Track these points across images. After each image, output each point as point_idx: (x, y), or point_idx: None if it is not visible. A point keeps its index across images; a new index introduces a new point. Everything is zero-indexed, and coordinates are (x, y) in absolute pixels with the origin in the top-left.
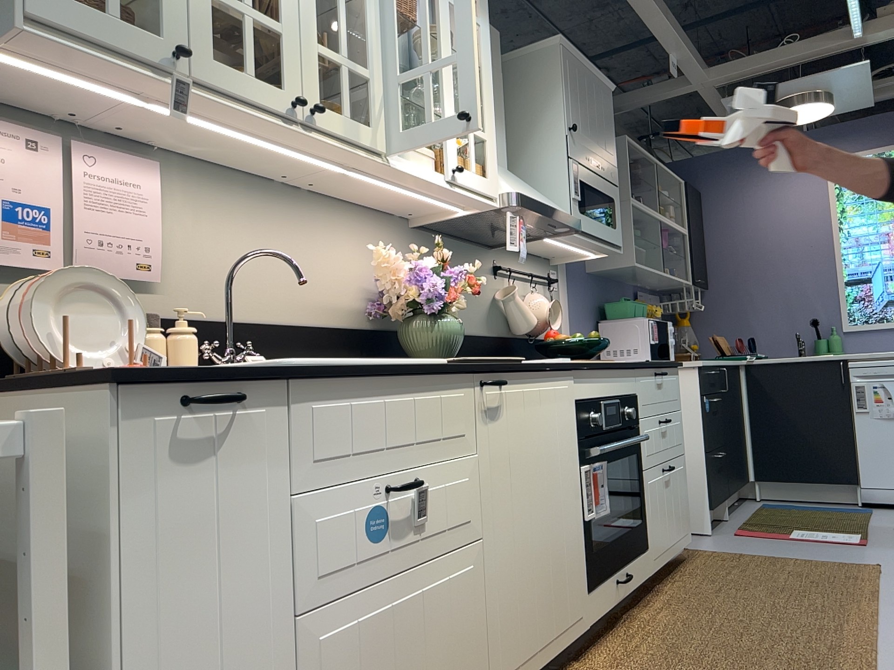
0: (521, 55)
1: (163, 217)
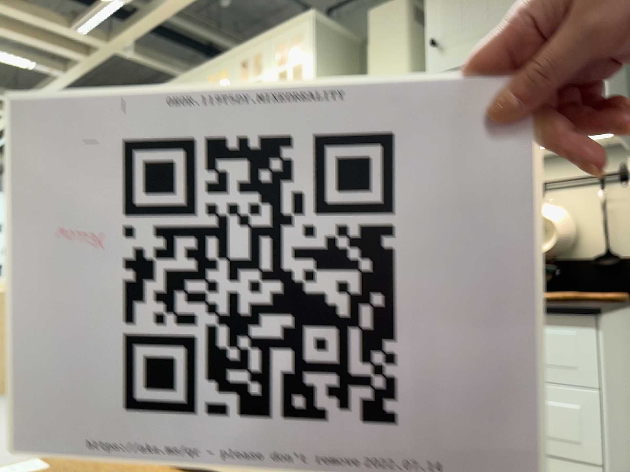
0: None
1: None
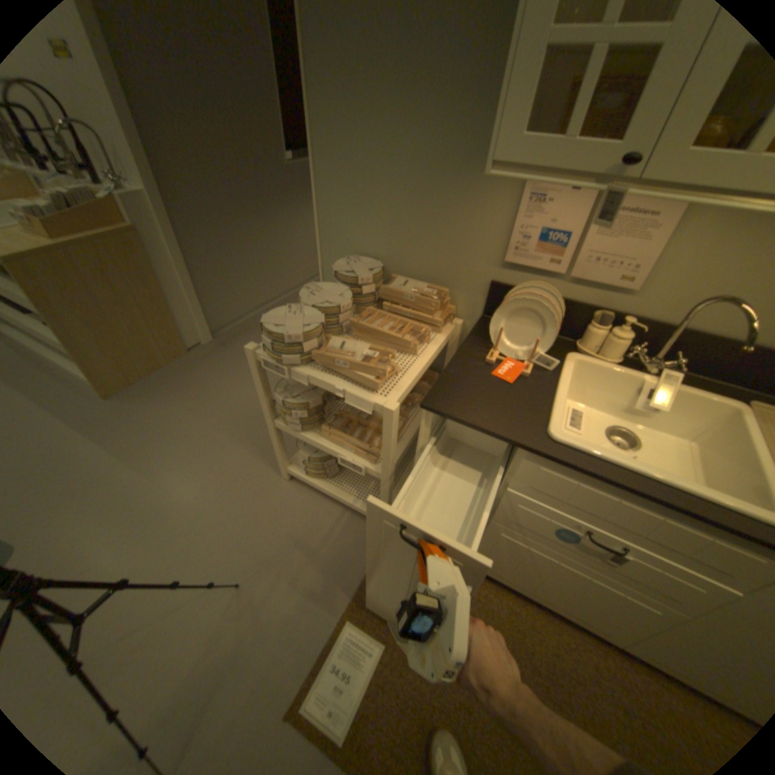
0: None
1: (678, 235)
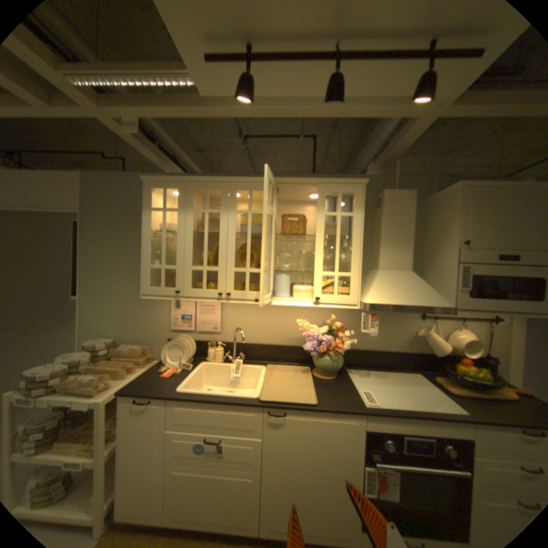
0: (442, 193)
1: (224, 312)
